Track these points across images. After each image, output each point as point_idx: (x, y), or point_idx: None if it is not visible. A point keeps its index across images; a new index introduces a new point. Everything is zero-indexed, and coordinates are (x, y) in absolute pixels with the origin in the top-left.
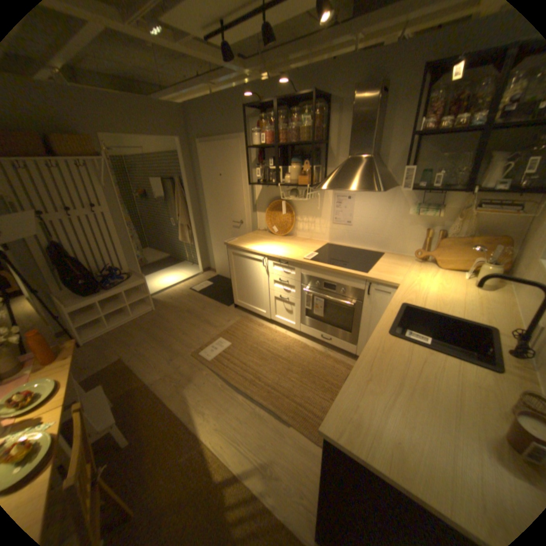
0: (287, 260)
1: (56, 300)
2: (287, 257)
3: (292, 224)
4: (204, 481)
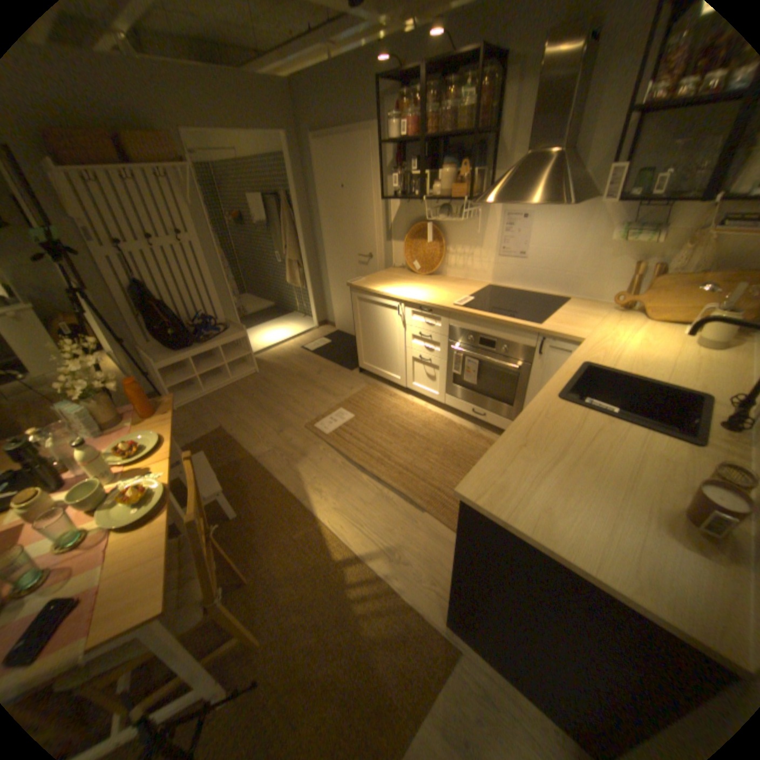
0: (431, 307)
1: (143, 354)
2: (430, 303)
3: (441, 258)
4: (322, 559)
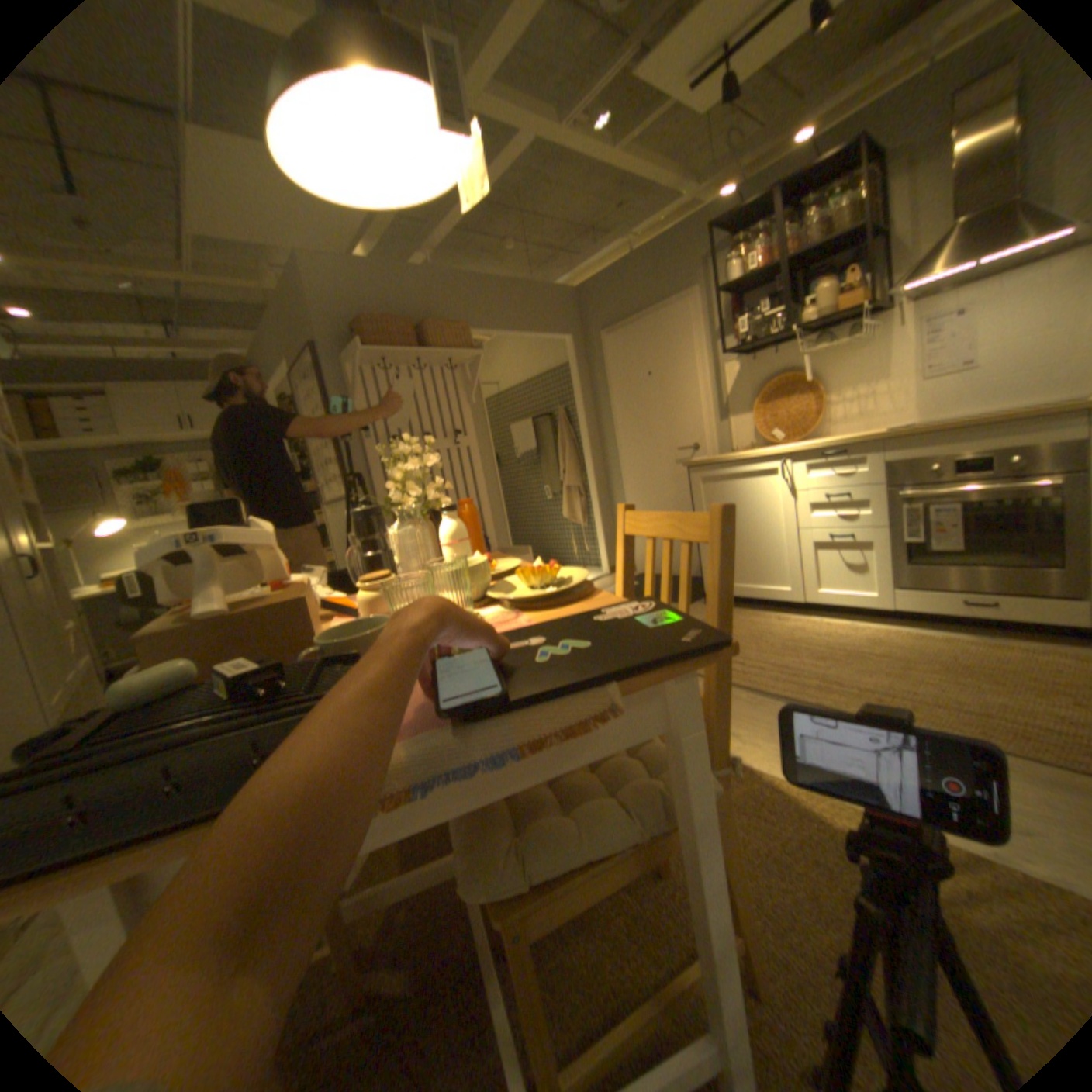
0: (845, 445)
1: None
2: (844, 439)
3: (821, 411)
4: (813, 830)
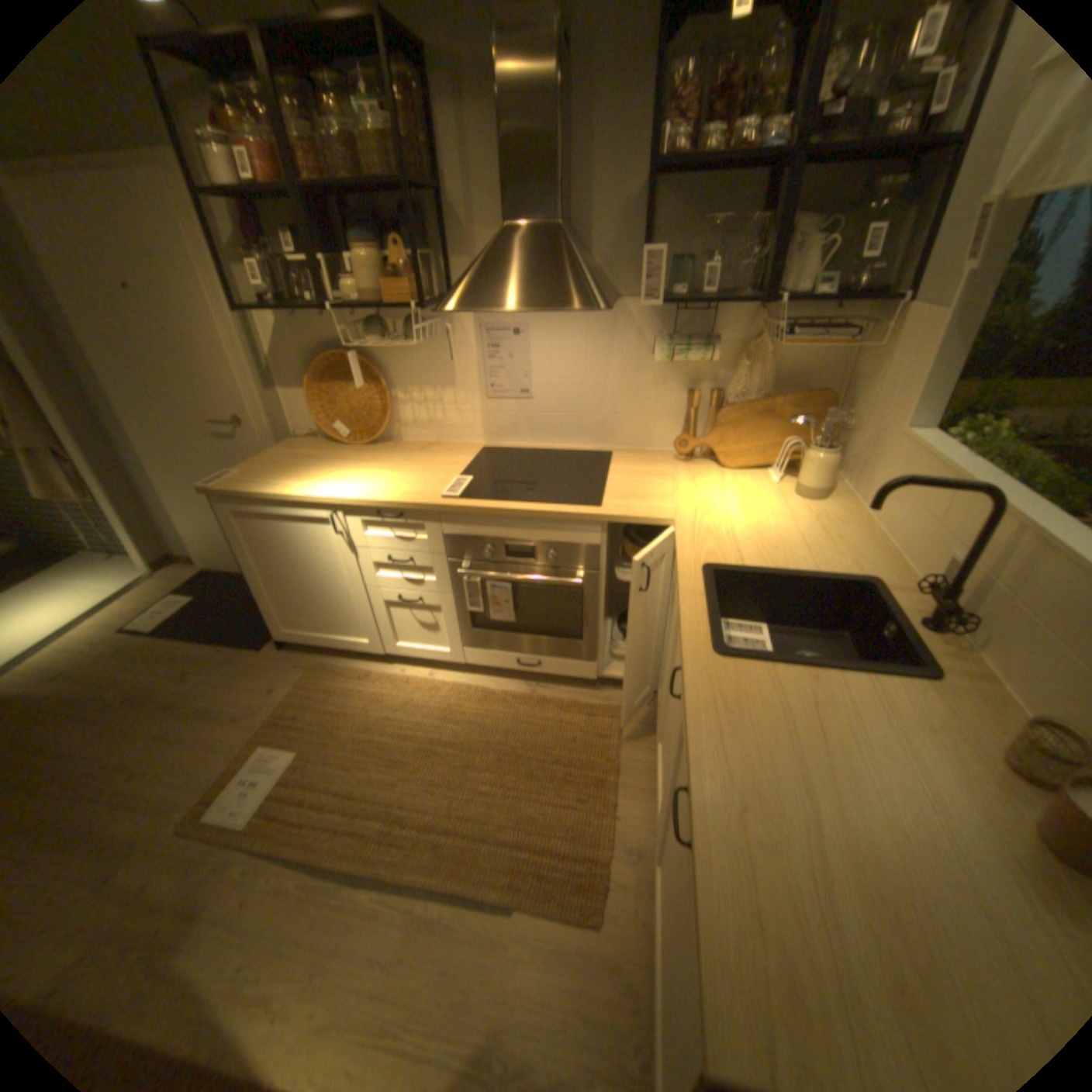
0: (402, 508)
1: None
2: (399, 501)
3: (388, 411)
4: None
